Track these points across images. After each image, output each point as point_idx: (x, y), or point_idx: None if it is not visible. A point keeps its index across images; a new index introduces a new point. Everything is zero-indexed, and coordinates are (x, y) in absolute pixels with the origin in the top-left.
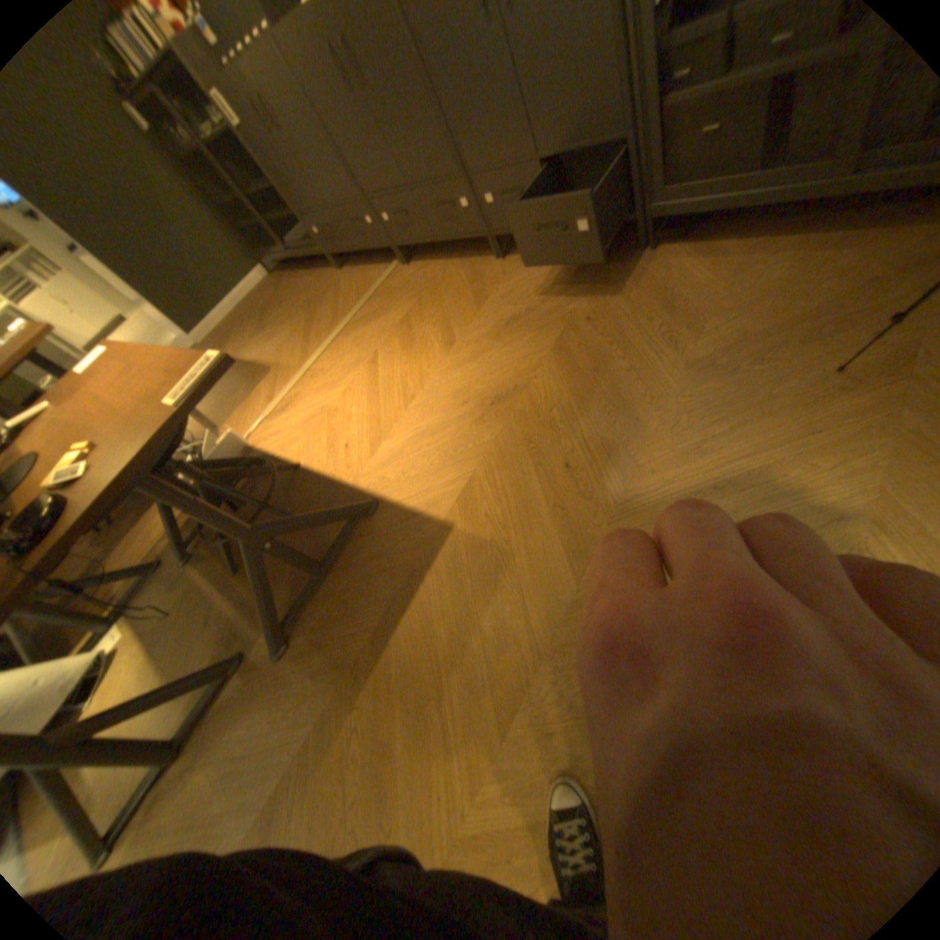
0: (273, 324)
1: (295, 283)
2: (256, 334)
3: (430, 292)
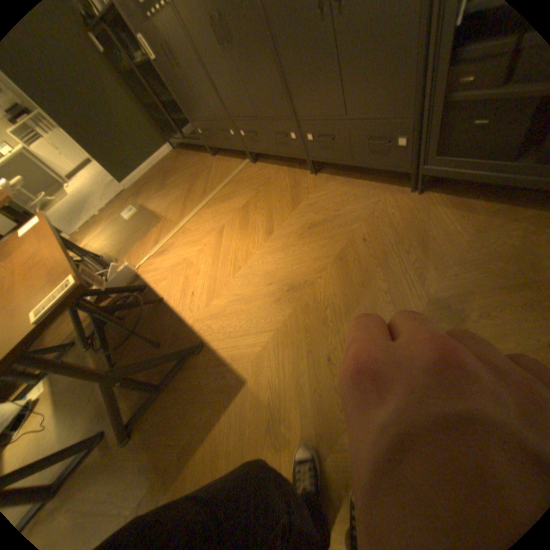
0: (168, 188)
1: (186, 160)
2: (157, 192)
3: (264, 189)
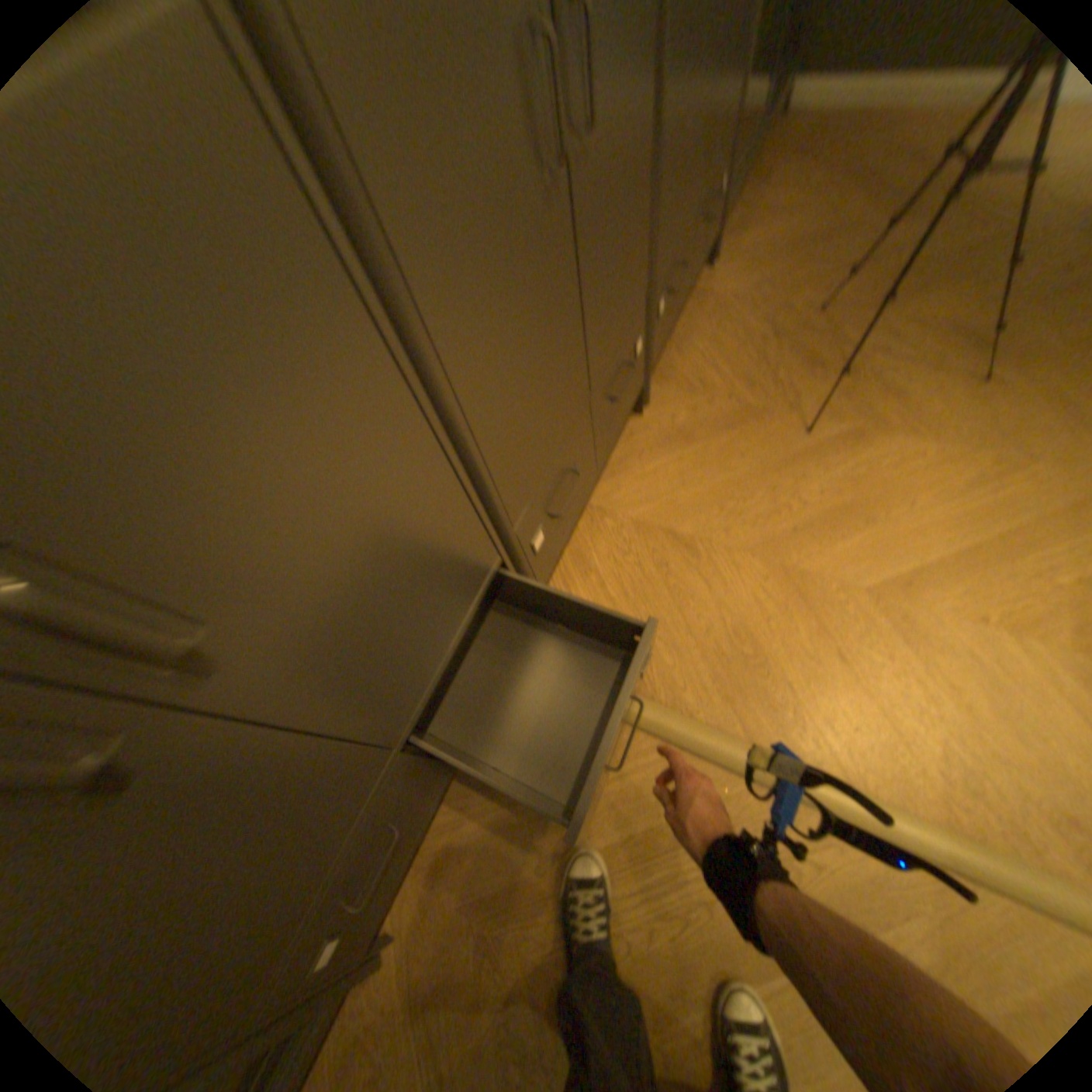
0: None
1: None
2: None
3: (690, 516)
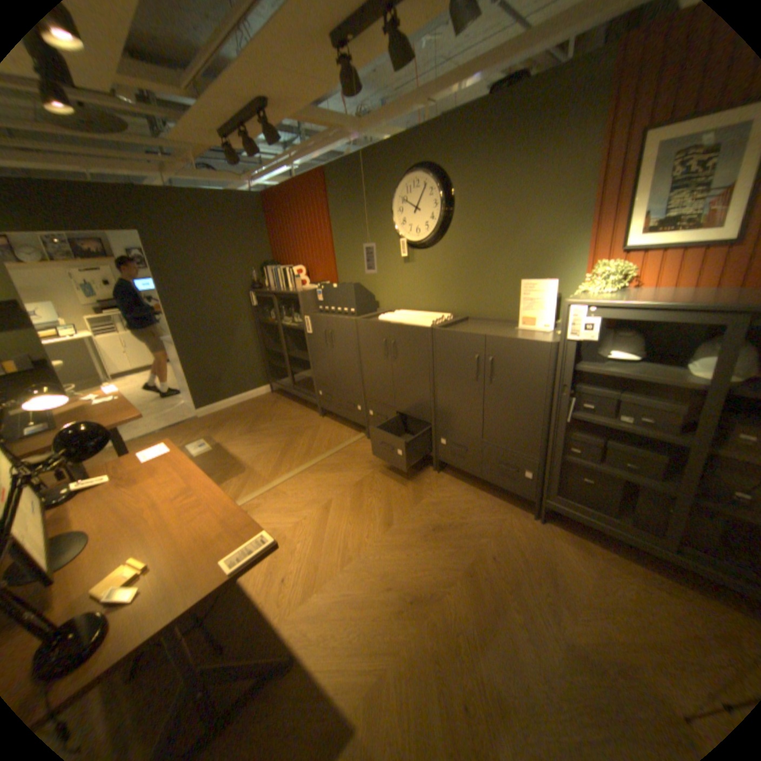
0: (260, 434)
1: (286, 410)
2: (243, 435)
3: (381, 471)
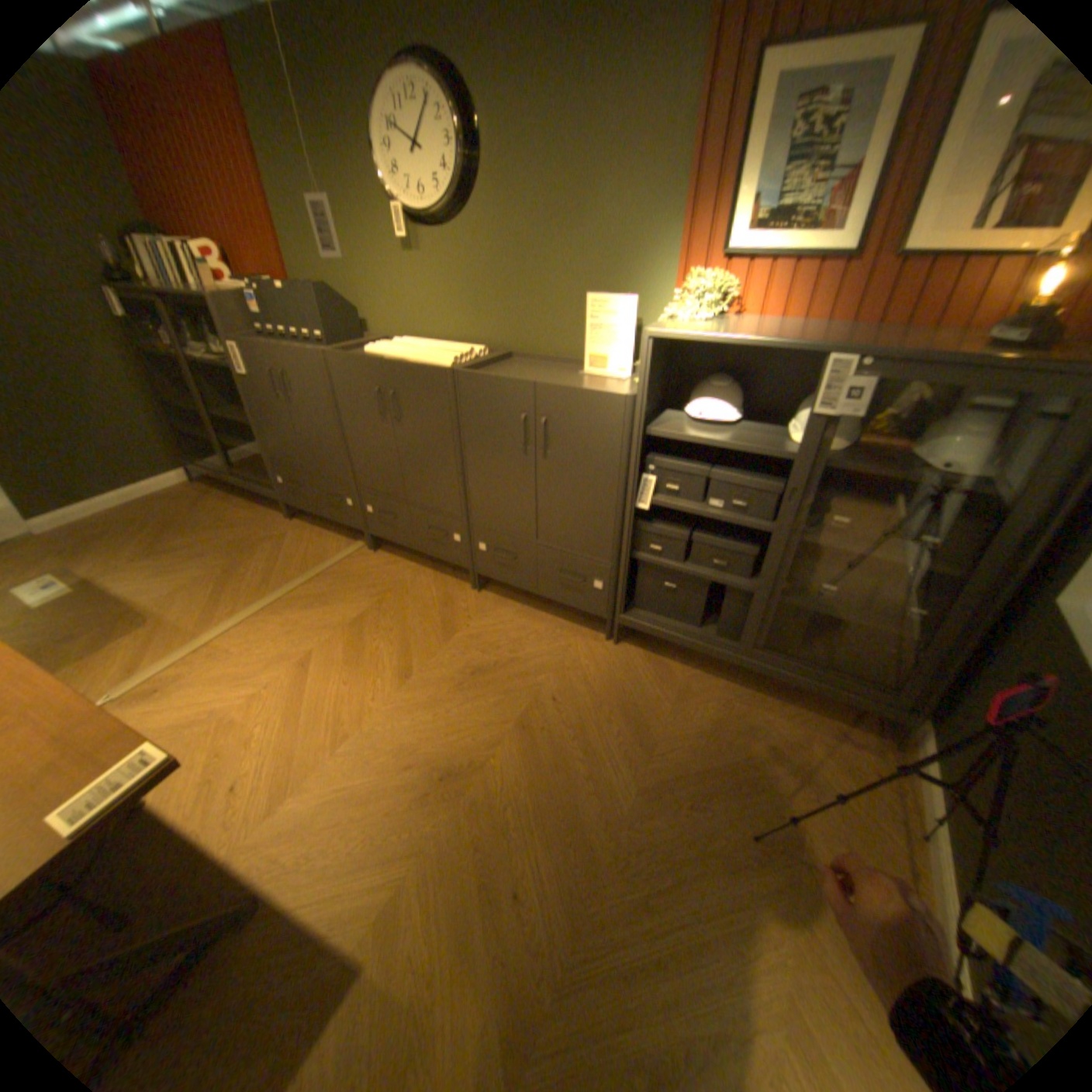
0: (172, 555)
1: (222, 511)
2: (139, 559)
3: (393, 598)
